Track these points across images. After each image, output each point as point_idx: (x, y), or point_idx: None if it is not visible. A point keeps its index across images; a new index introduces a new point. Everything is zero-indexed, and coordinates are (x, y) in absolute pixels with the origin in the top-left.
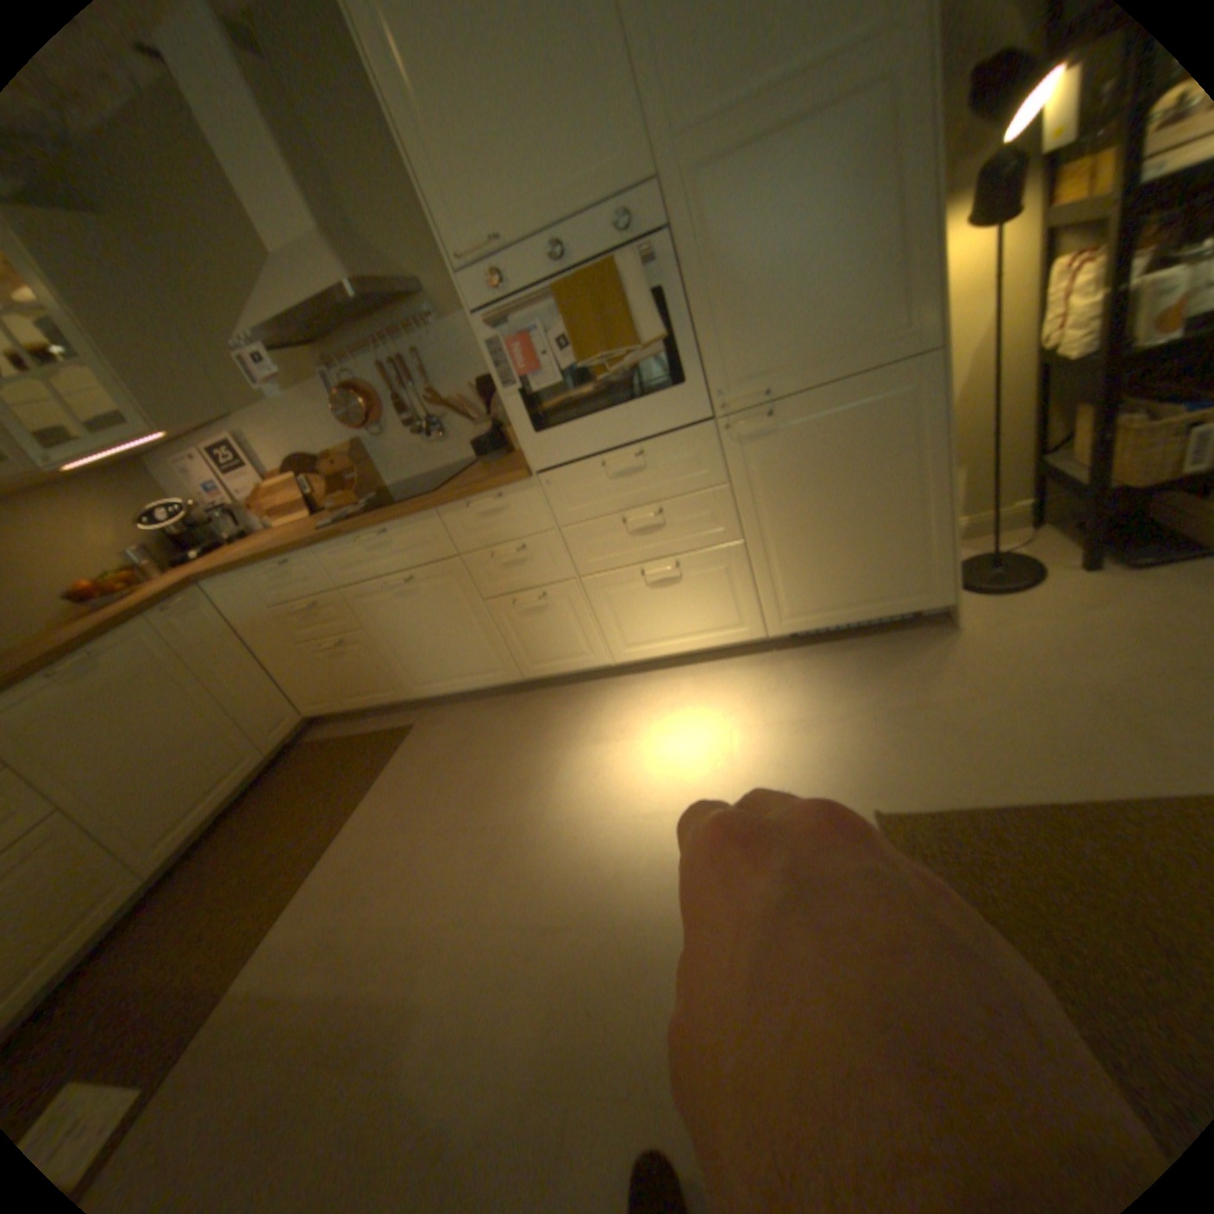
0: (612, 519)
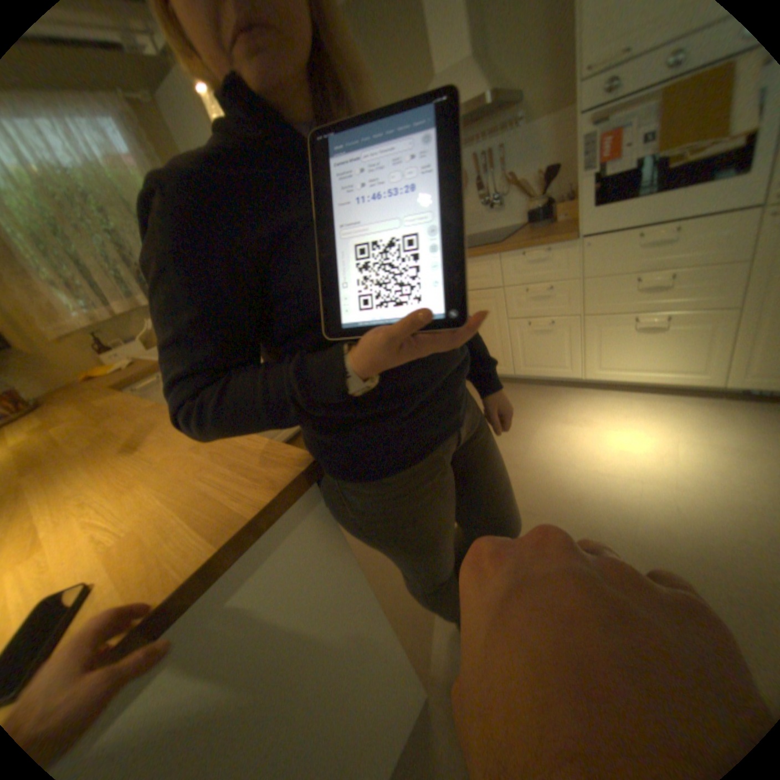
0: (630, 276)
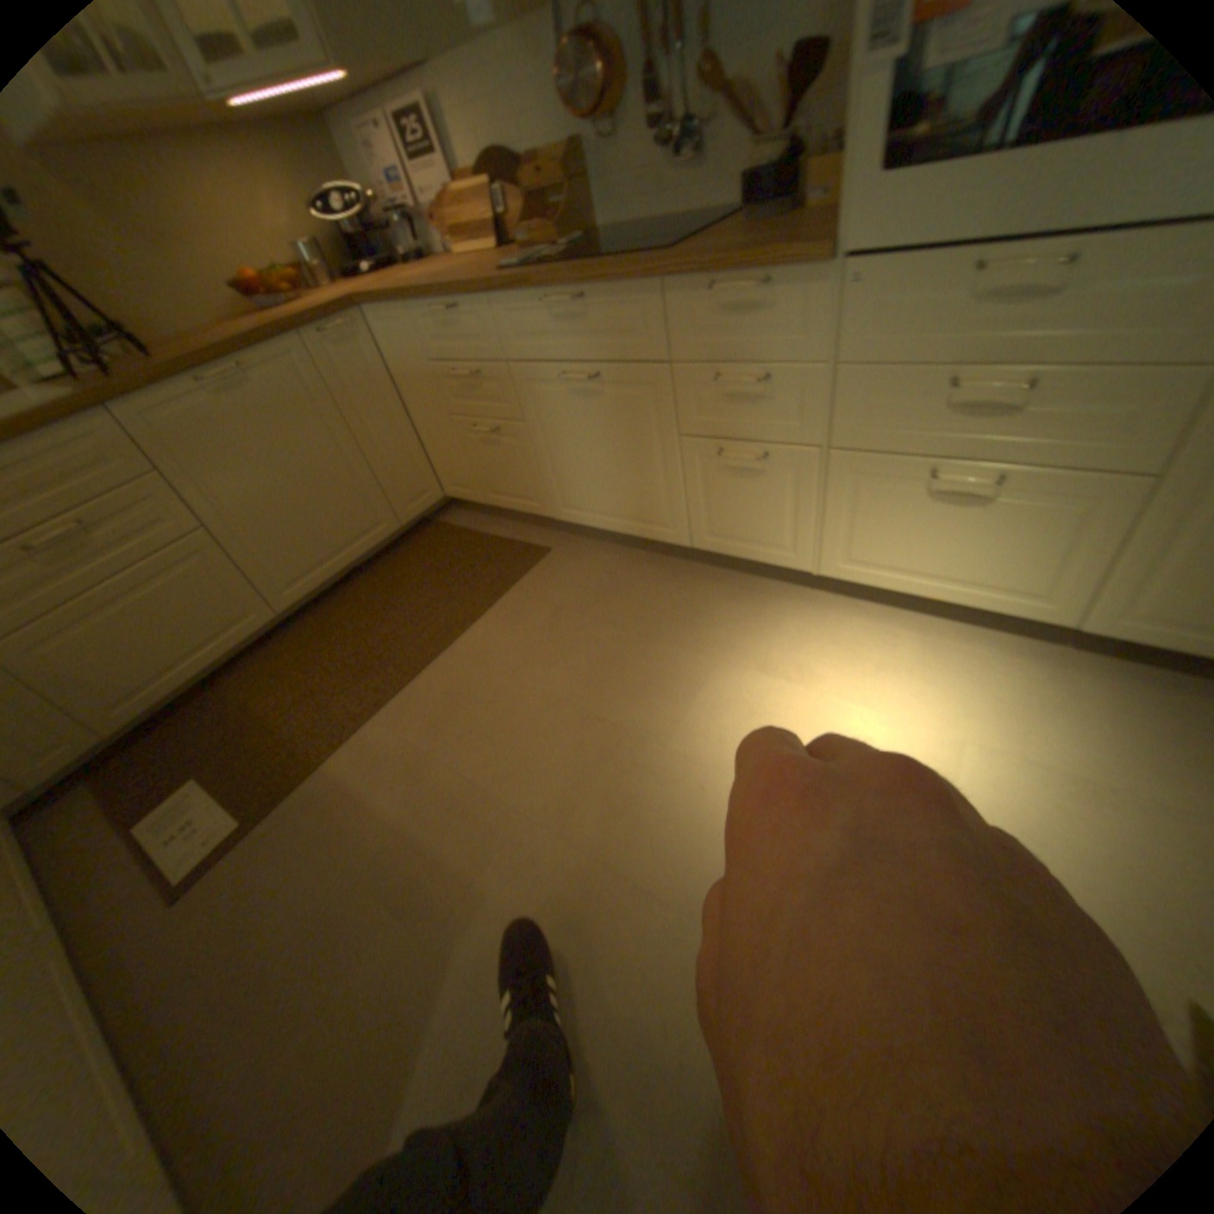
0: (932, 372)
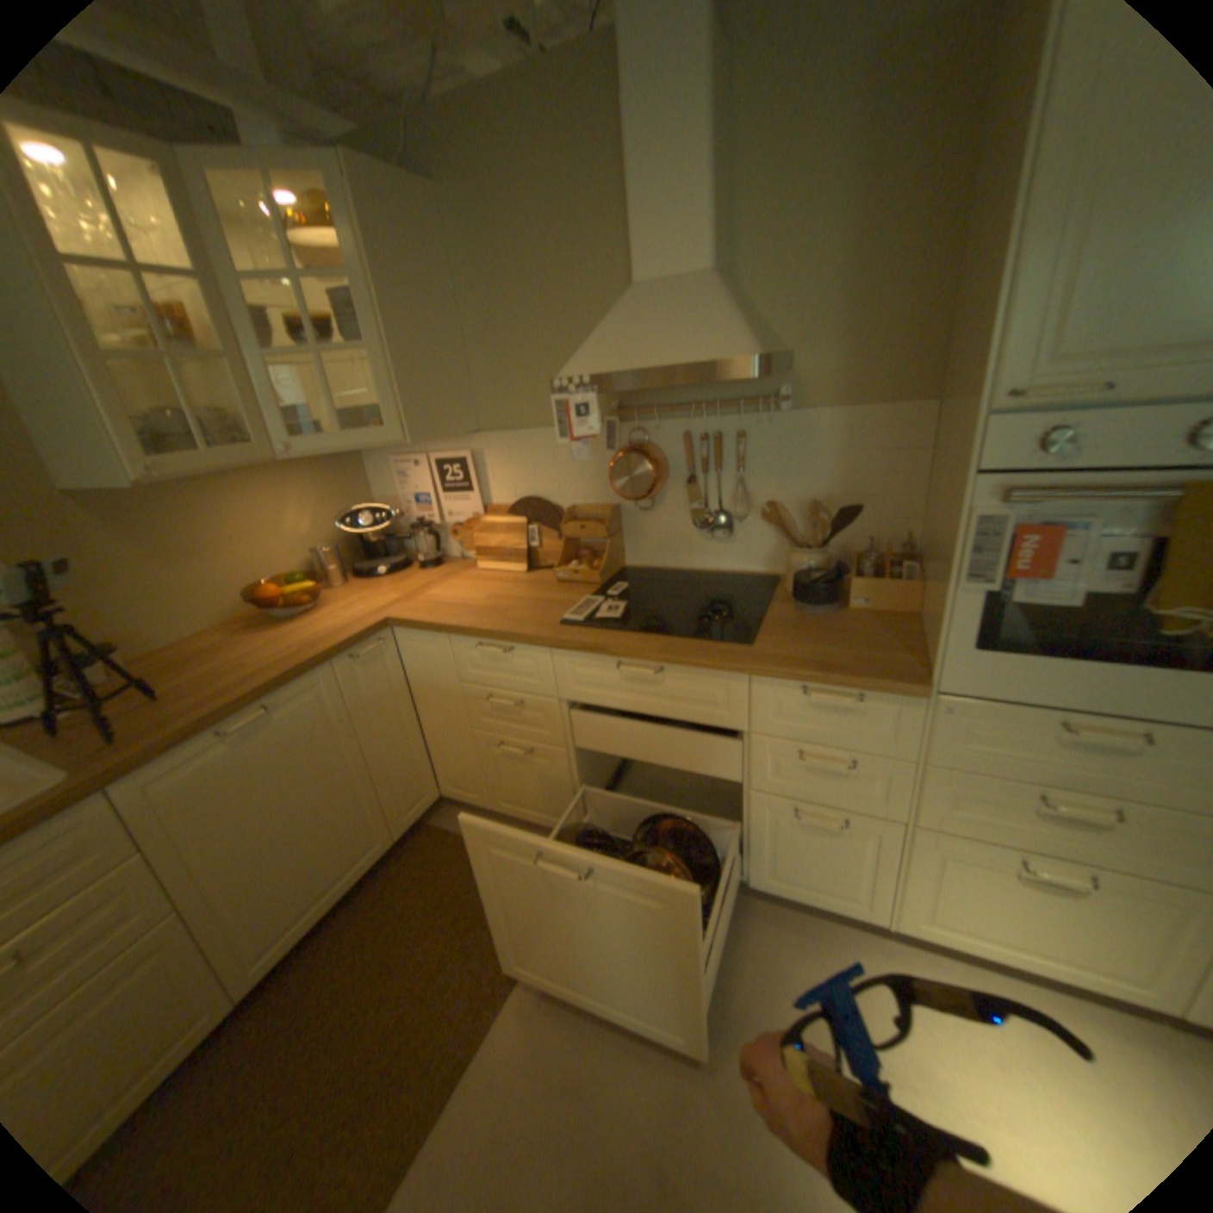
0: (1024, 789)
